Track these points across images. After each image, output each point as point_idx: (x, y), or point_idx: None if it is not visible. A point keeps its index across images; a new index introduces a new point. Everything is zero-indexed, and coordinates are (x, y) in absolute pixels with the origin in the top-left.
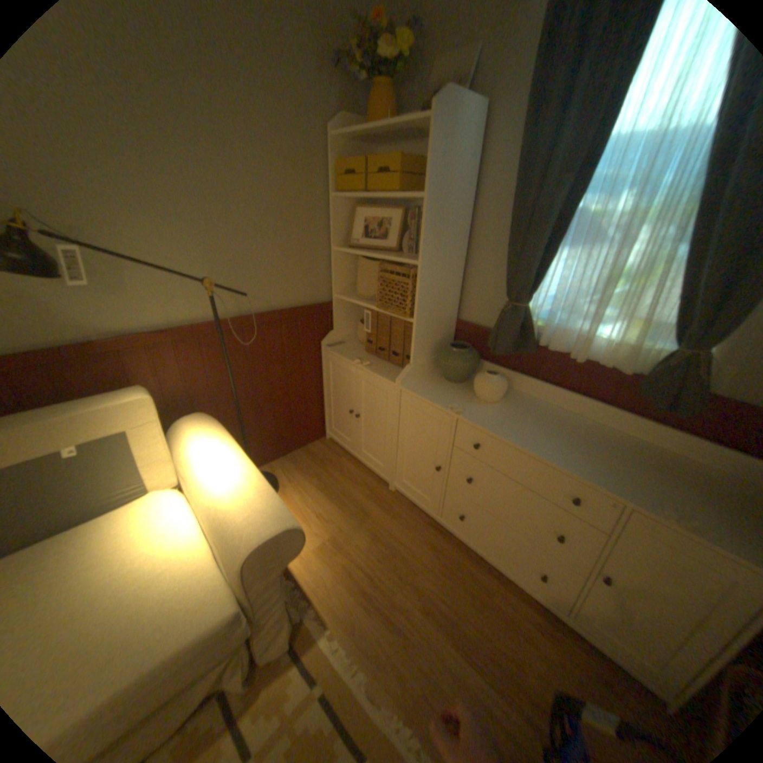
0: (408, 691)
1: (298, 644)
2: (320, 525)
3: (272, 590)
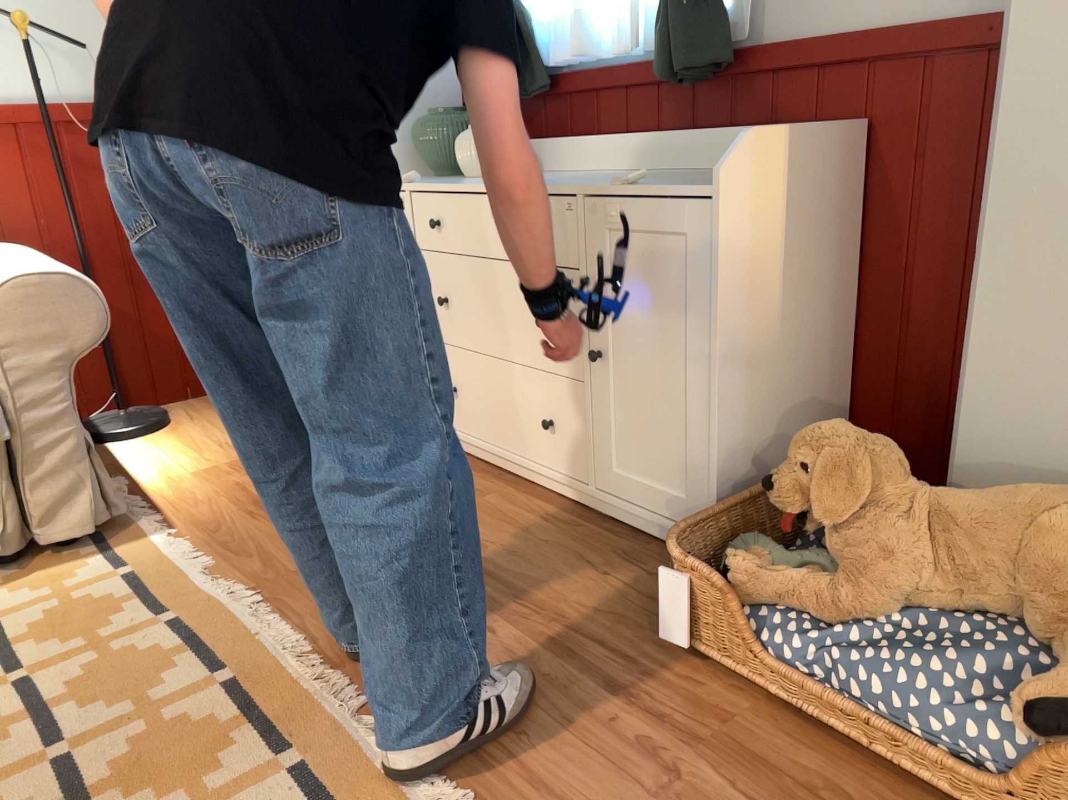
0: (273, 569)
1: (118, 539)
2: (221, 452)
3: (52, 384)
